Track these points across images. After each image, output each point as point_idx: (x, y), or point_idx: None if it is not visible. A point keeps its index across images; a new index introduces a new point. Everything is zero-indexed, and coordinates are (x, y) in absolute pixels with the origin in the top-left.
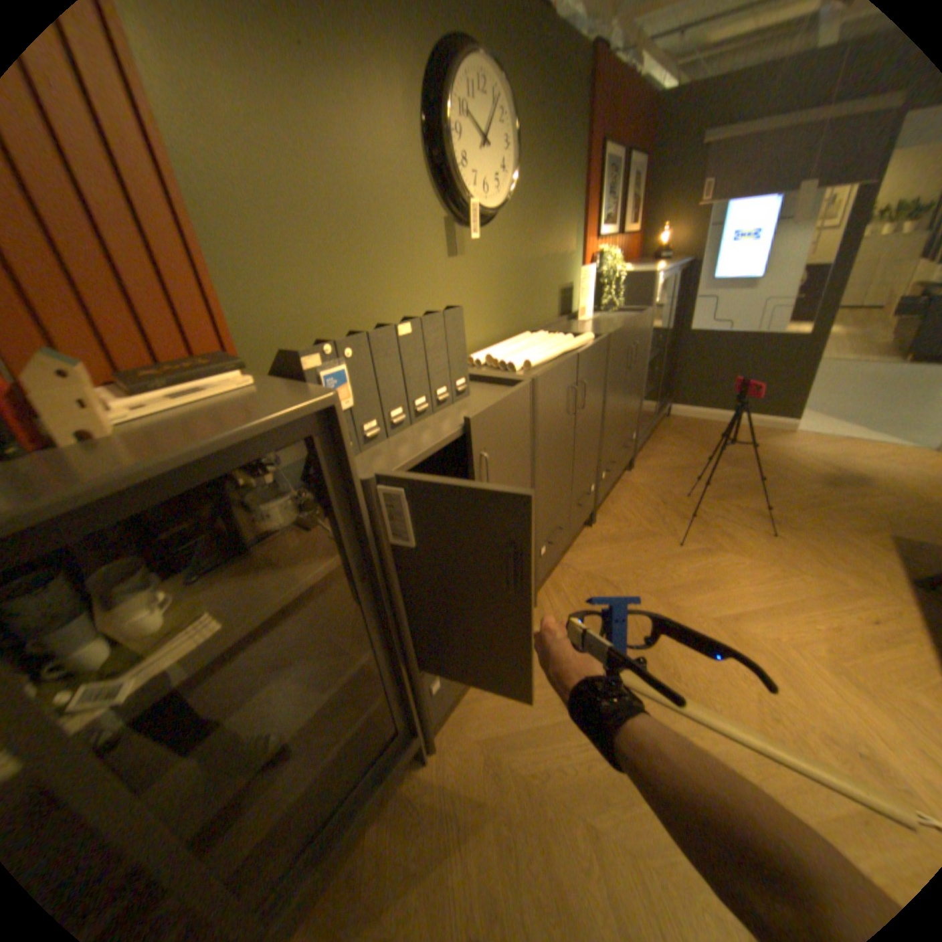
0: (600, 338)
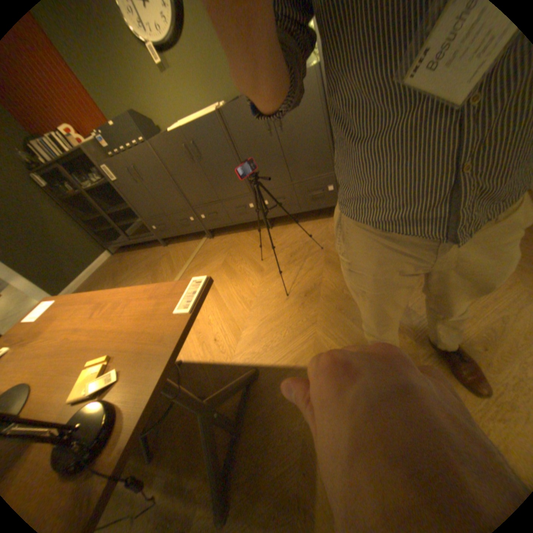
0: (212, 111)
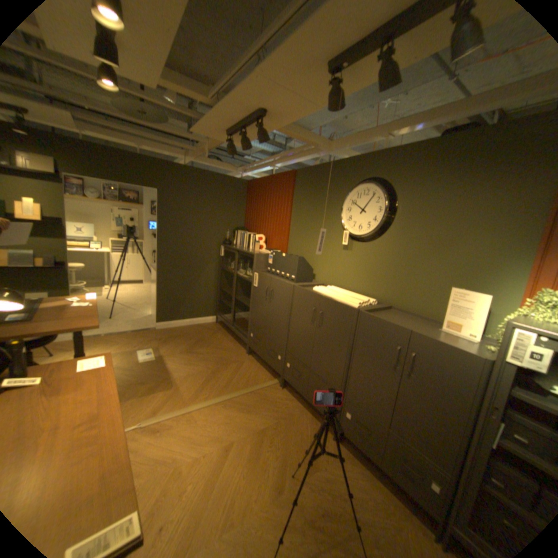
0: (353, 307)
